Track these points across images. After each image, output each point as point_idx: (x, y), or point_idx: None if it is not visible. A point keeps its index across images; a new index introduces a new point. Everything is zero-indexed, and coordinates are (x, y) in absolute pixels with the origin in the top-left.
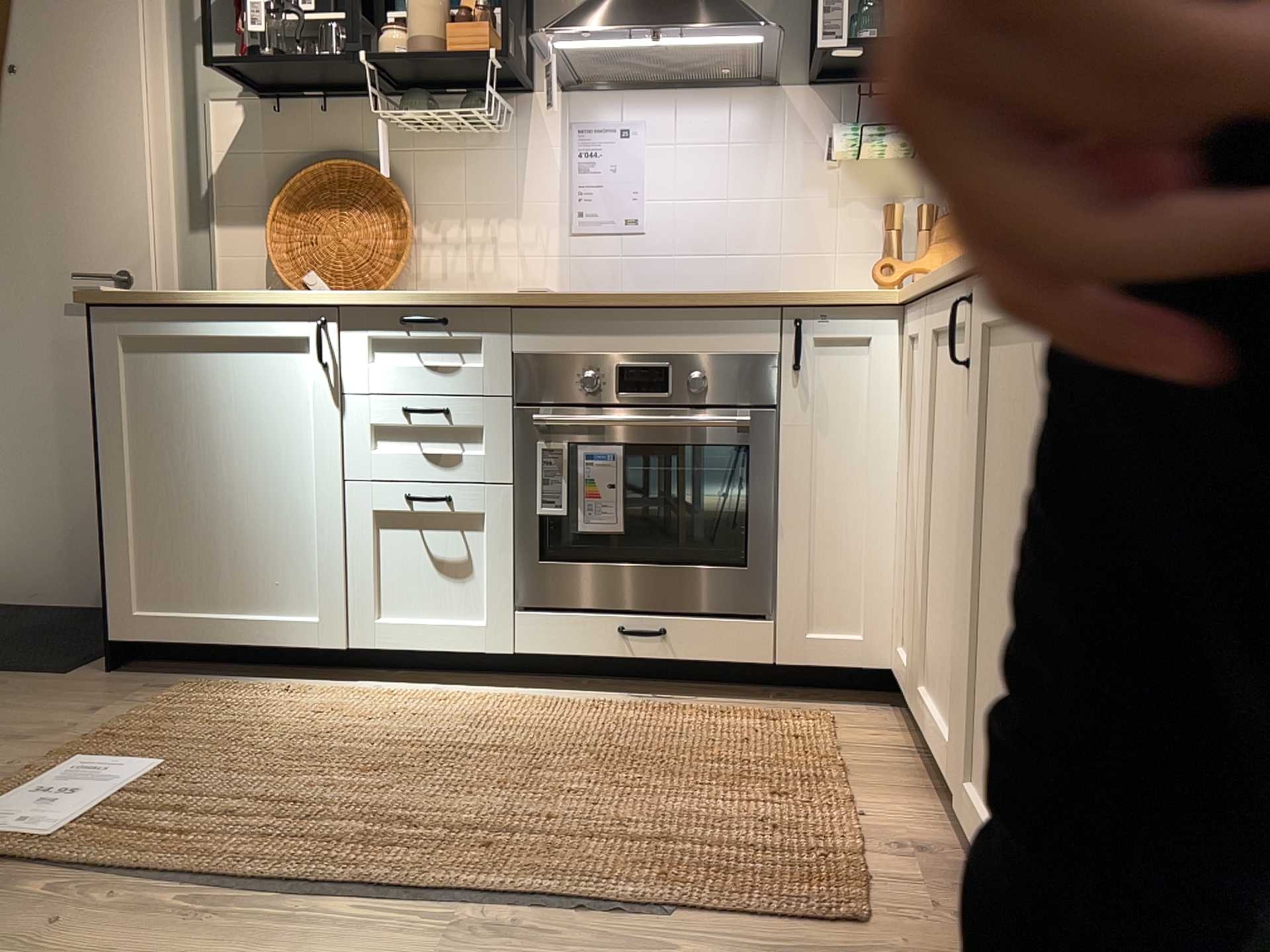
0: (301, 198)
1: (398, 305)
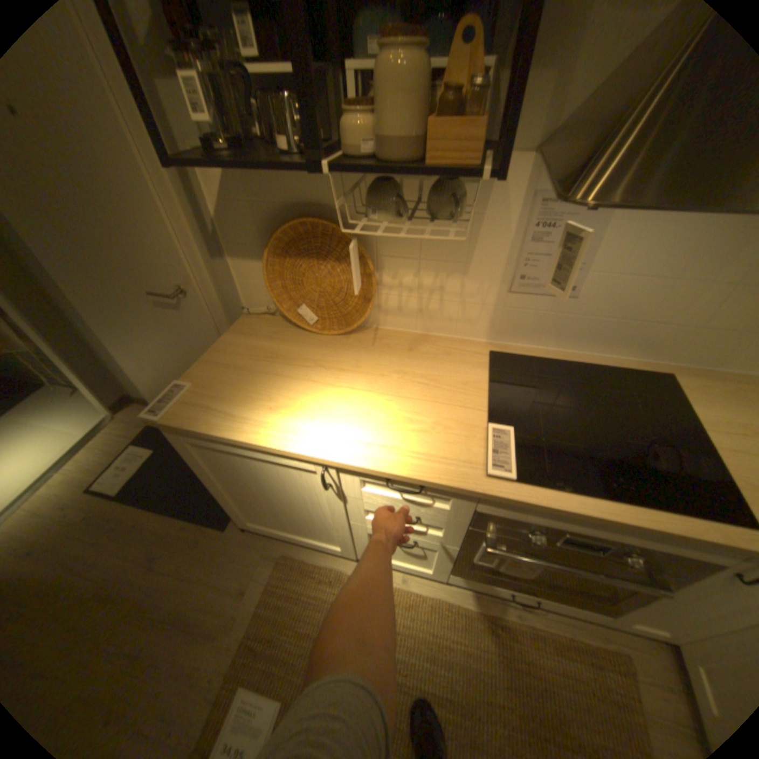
0: (286, 244)
1: (385, 474)
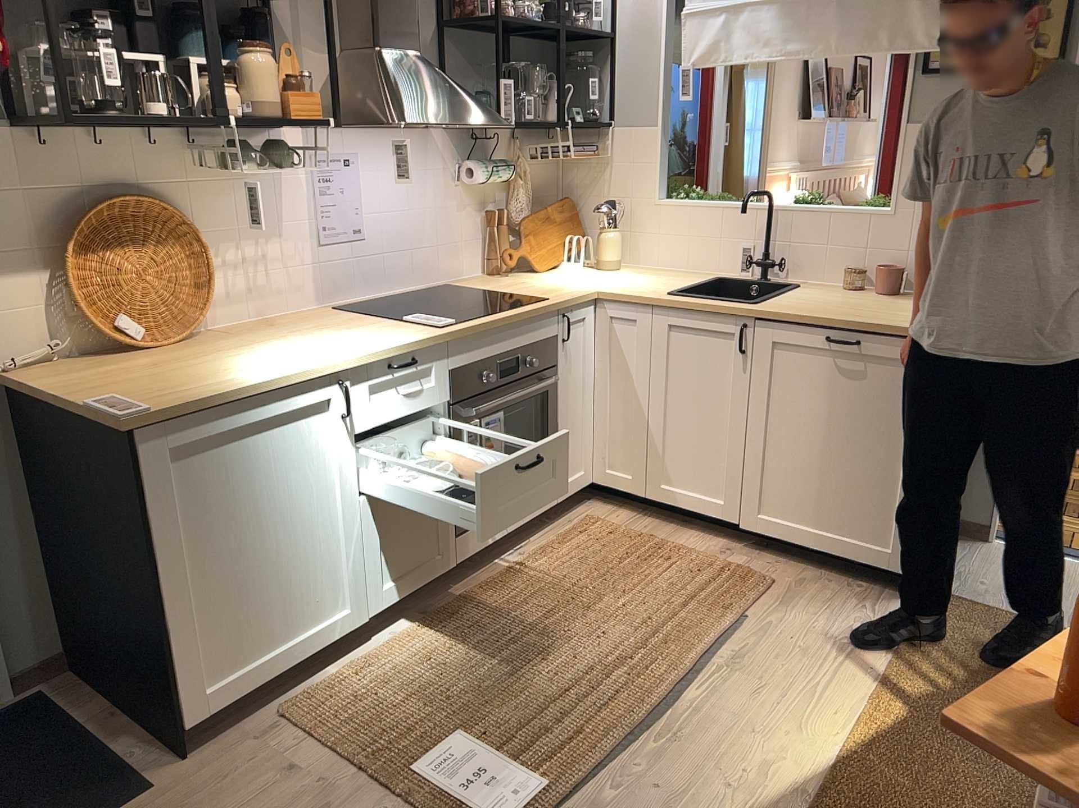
0: (87, 239)
1: (388, 356)
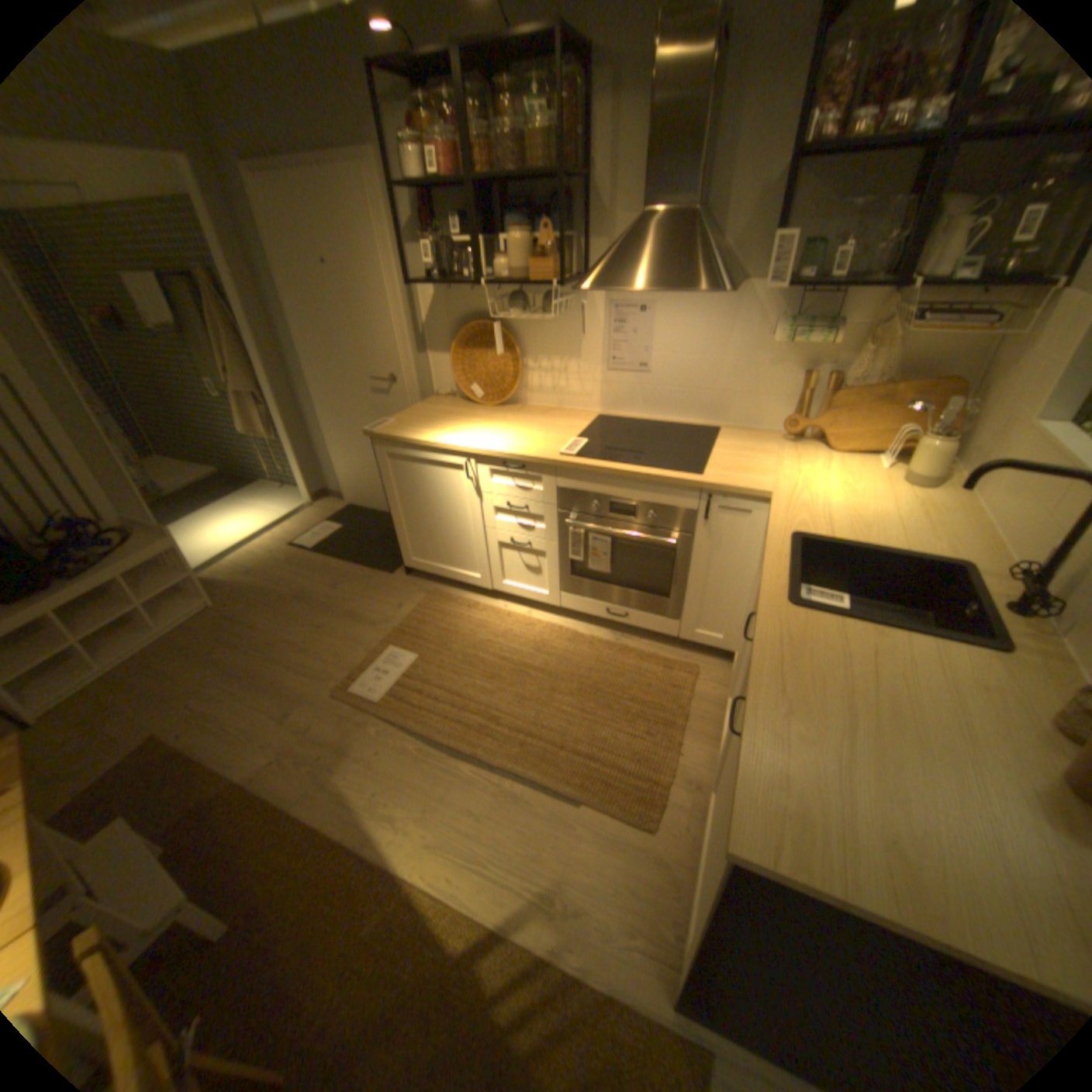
0: (467, 341)
1: (501, 457)
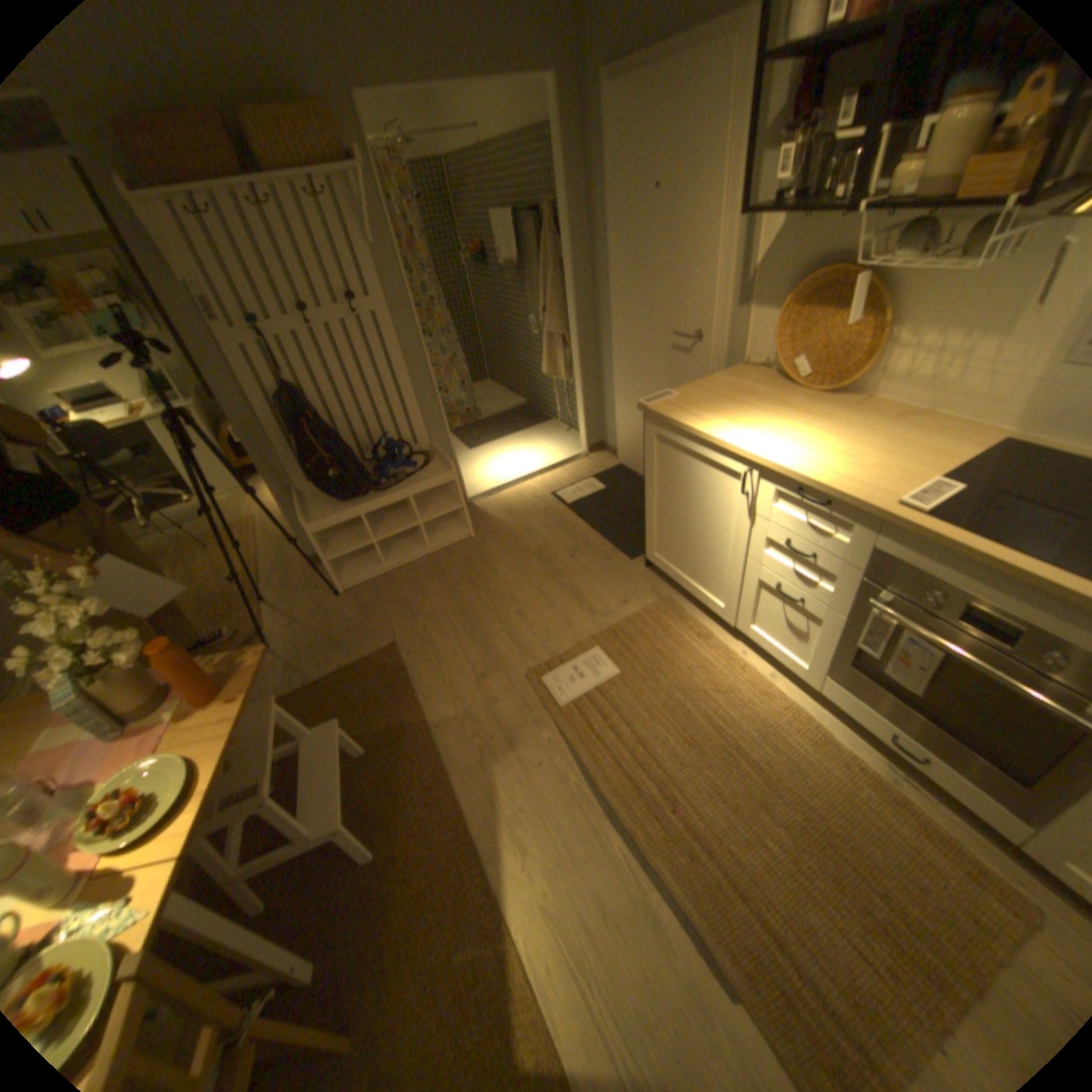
0: (810, 292)
1: (798, 479)
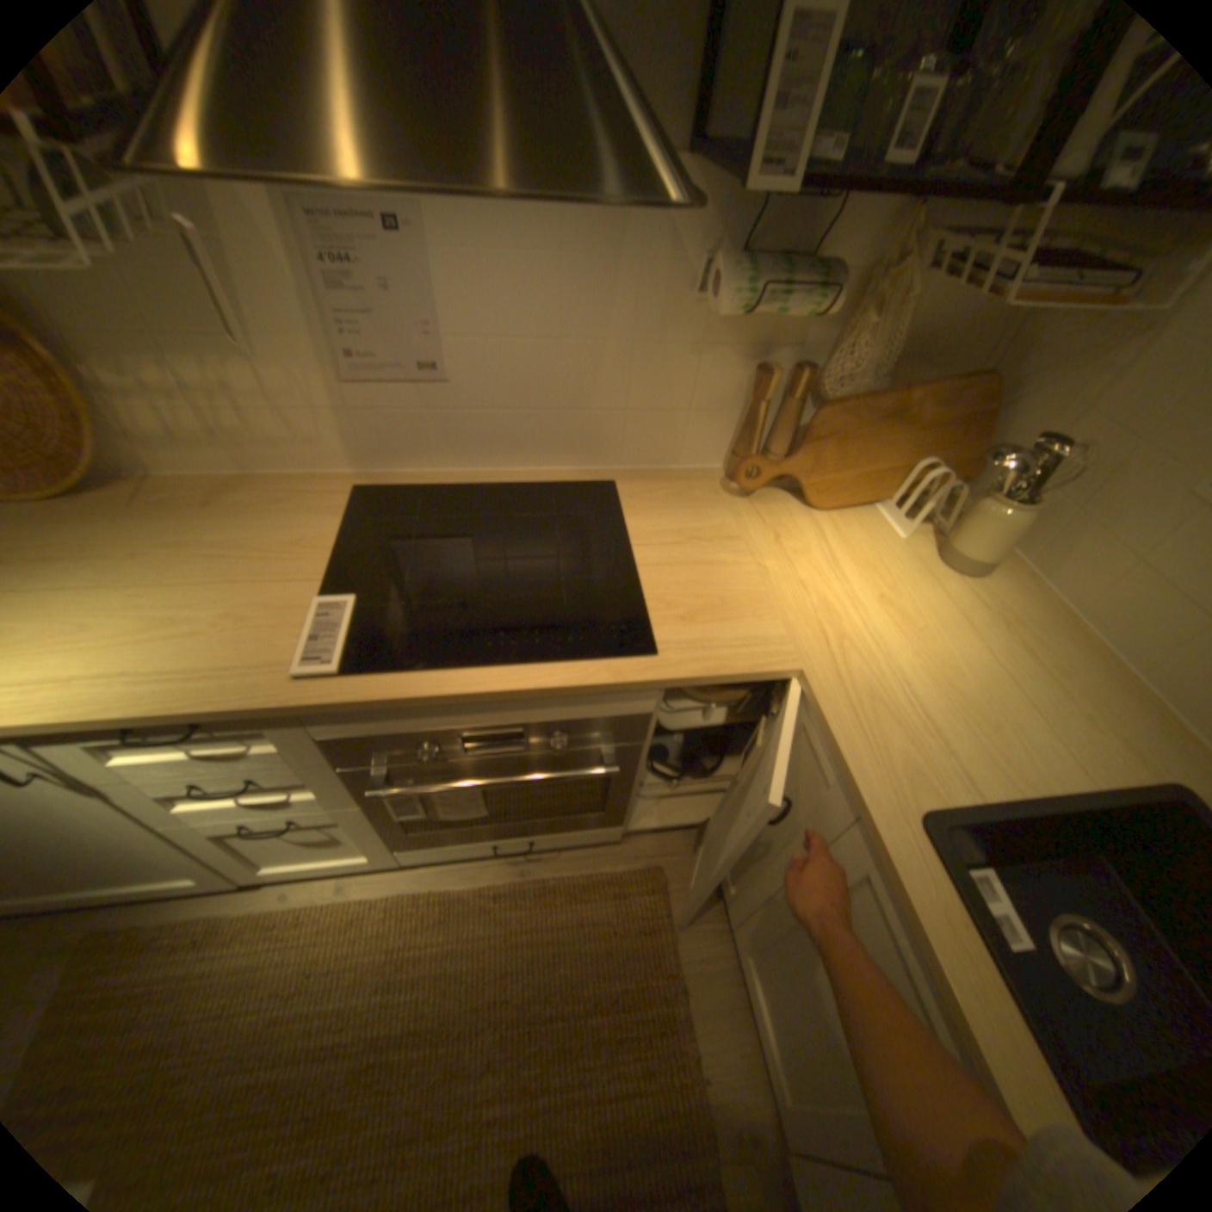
0: None
1: (102, 724)
